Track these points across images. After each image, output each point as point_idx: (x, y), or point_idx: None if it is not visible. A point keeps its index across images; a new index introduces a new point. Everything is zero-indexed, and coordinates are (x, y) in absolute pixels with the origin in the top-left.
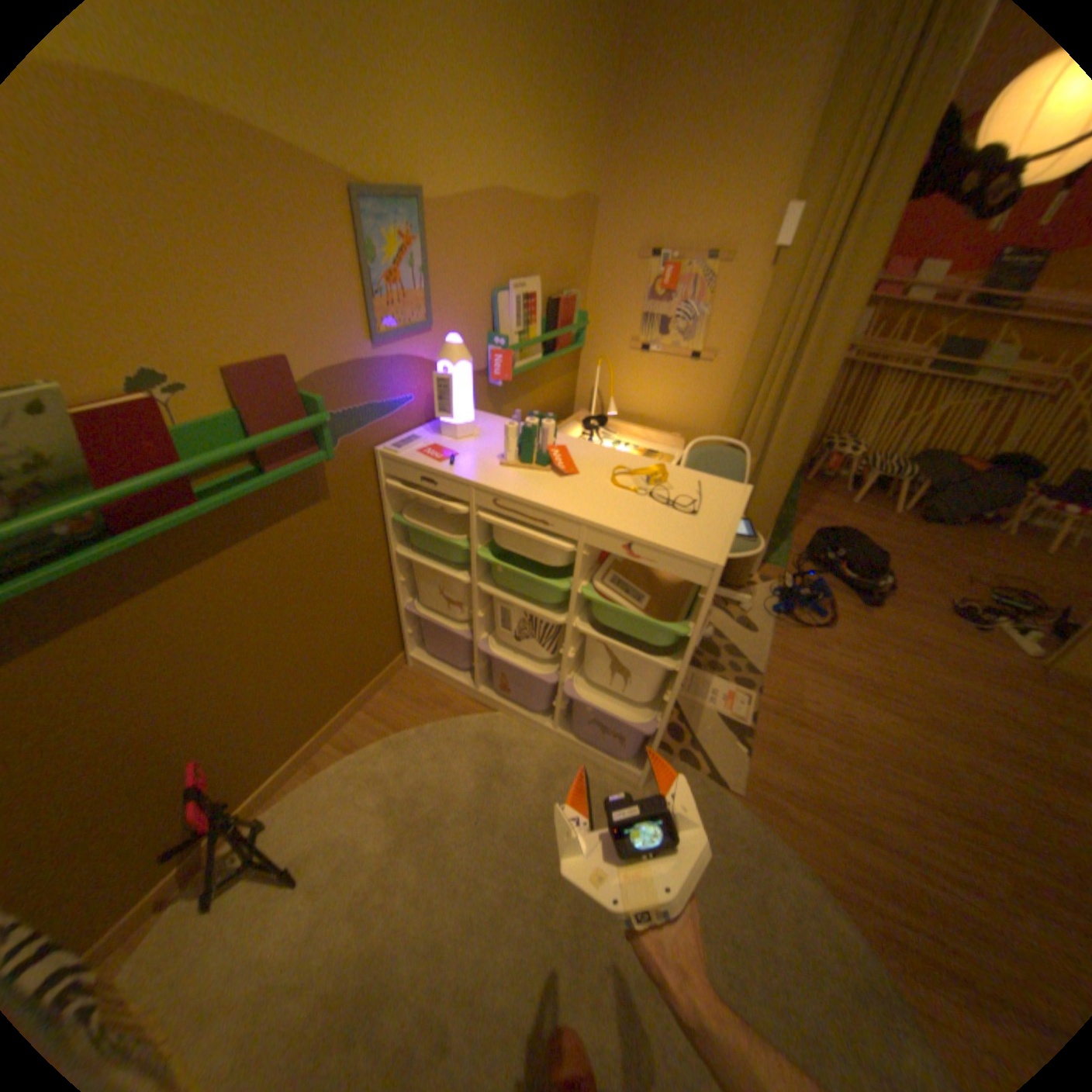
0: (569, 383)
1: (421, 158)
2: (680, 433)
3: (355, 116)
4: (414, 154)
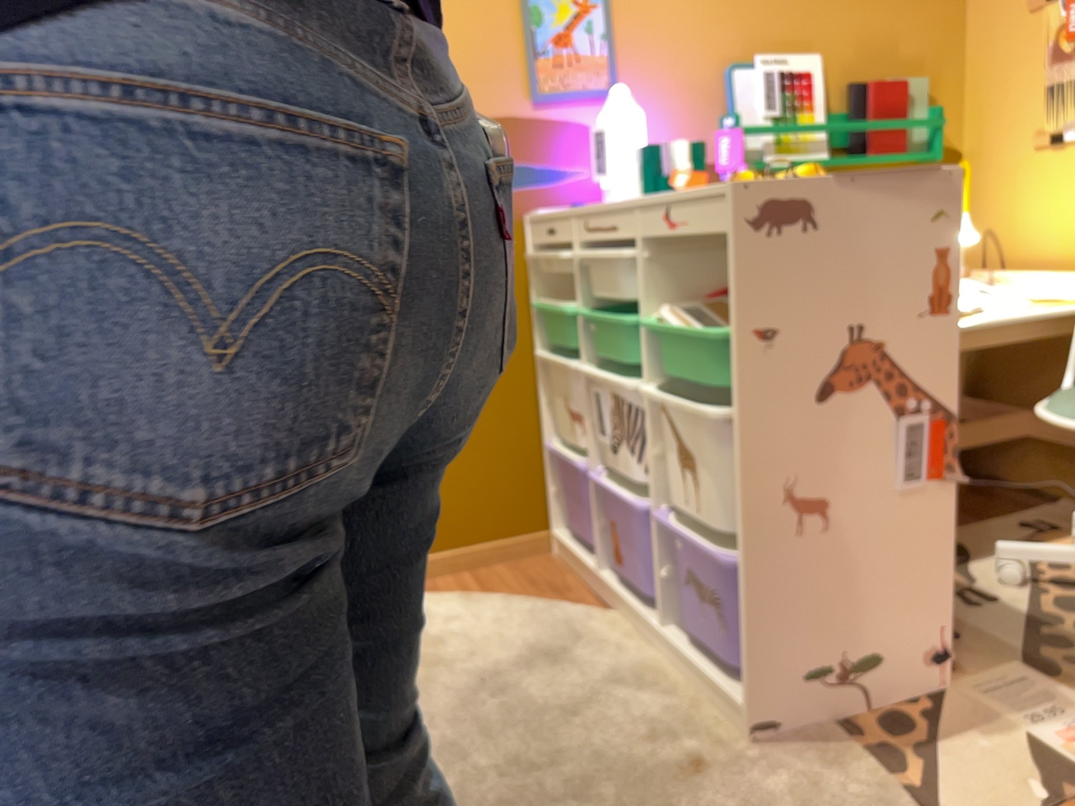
0: None
1: None
2: None
3: None
4: None
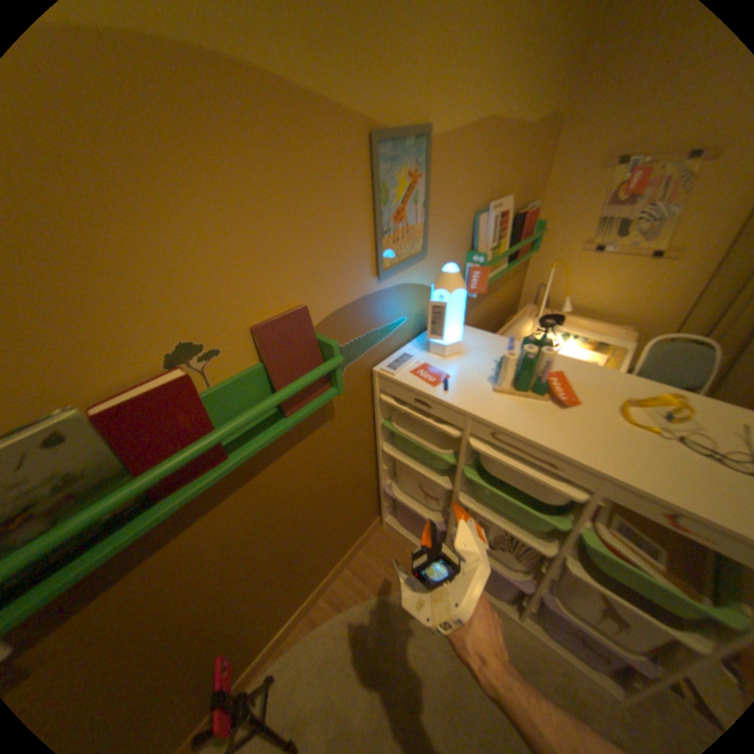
0: (519, 281)
1: (434, 93)
2: (632, 325)
3: (382, 54)
4: (429, 89)
